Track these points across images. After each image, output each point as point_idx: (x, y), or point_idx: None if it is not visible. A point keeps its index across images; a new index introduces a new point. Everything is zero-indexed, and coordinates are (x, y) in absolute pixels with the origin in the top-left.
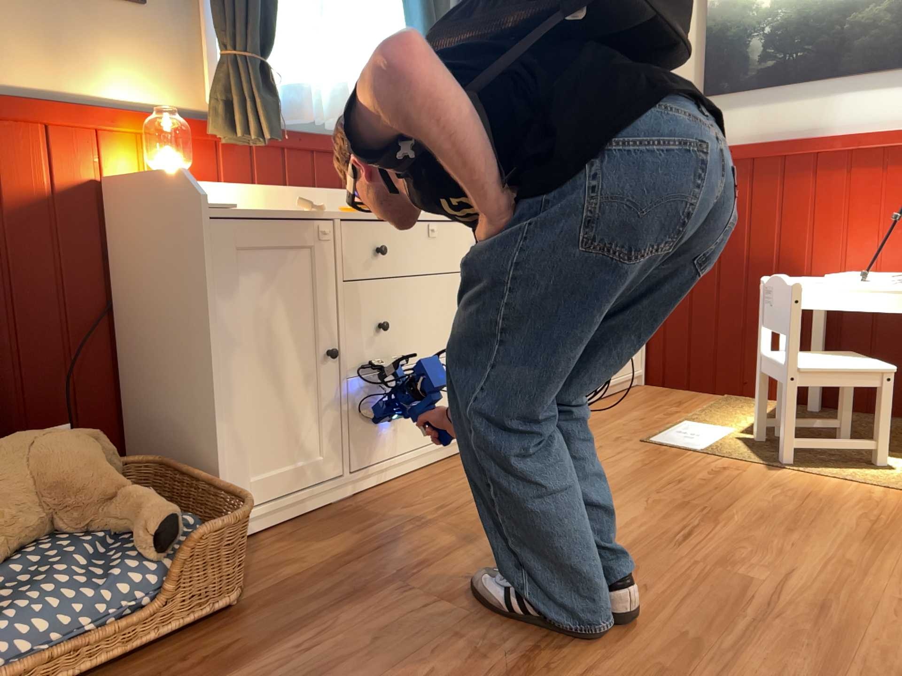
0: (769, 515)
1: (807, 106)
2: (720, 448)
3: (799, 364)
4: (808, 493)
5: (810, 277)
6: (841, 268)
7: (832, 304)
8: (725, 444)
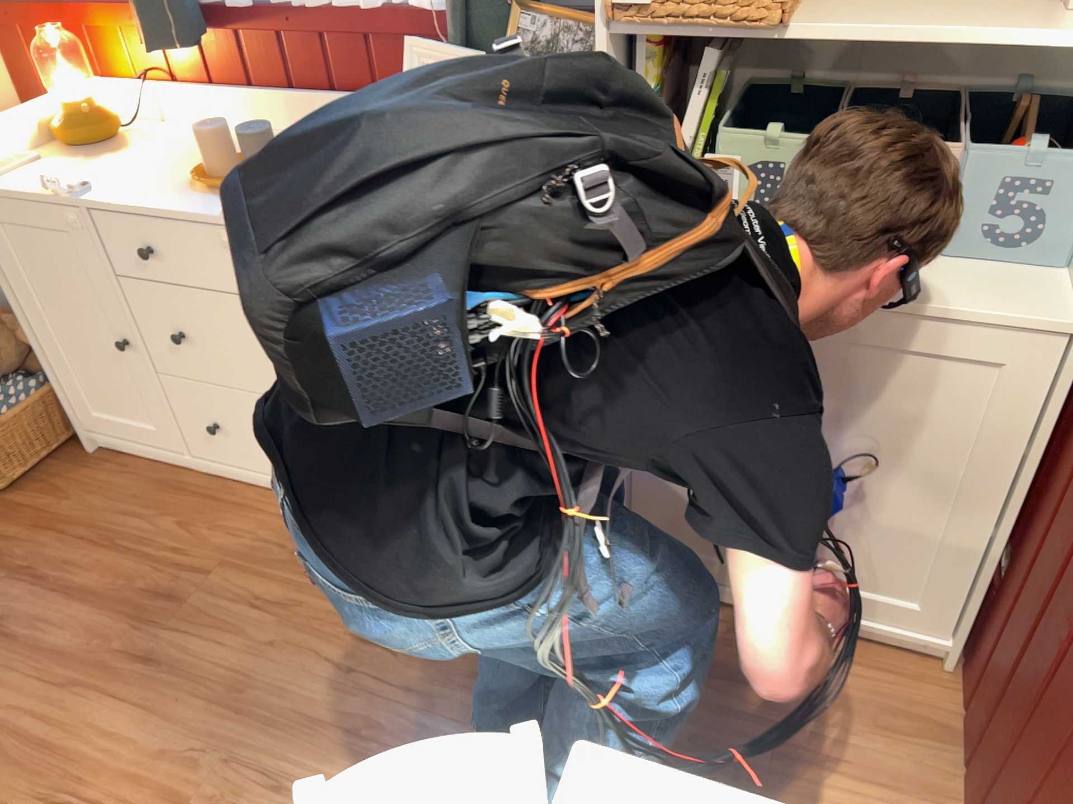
0: None
1: None
2: None
3: None
4: None
5: None
6: None
7: None
8: None
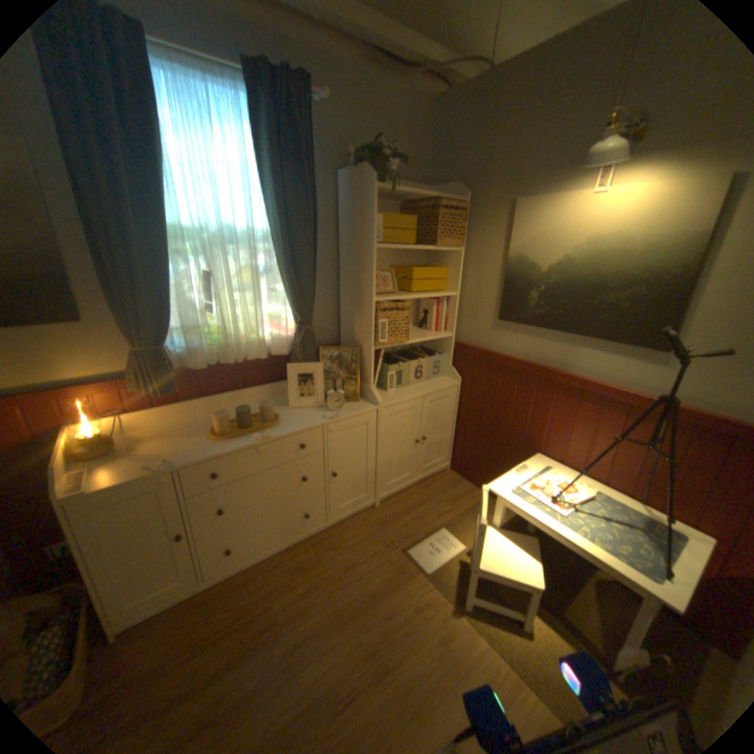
0: (413, 689)
1: (561, 348)
2: (441, 576)
3: (484, 564)
4: (456, 664)
5: (542, 458)
6: (564, 459)
7: (525, 517)
8: (447, 571)
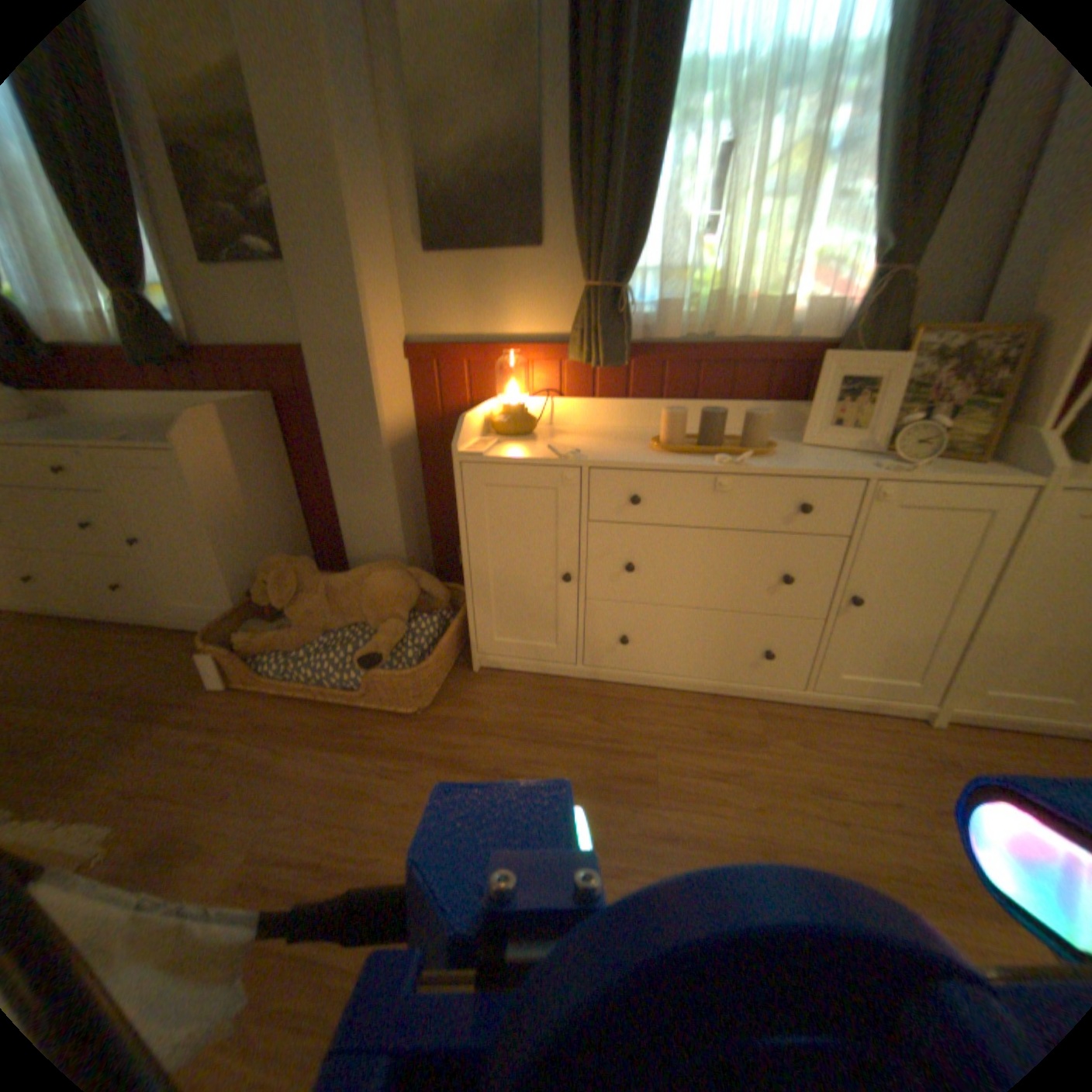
0: None
1: None
2: None
3: None
4: None
5: None
6: None
7: None
8: None
